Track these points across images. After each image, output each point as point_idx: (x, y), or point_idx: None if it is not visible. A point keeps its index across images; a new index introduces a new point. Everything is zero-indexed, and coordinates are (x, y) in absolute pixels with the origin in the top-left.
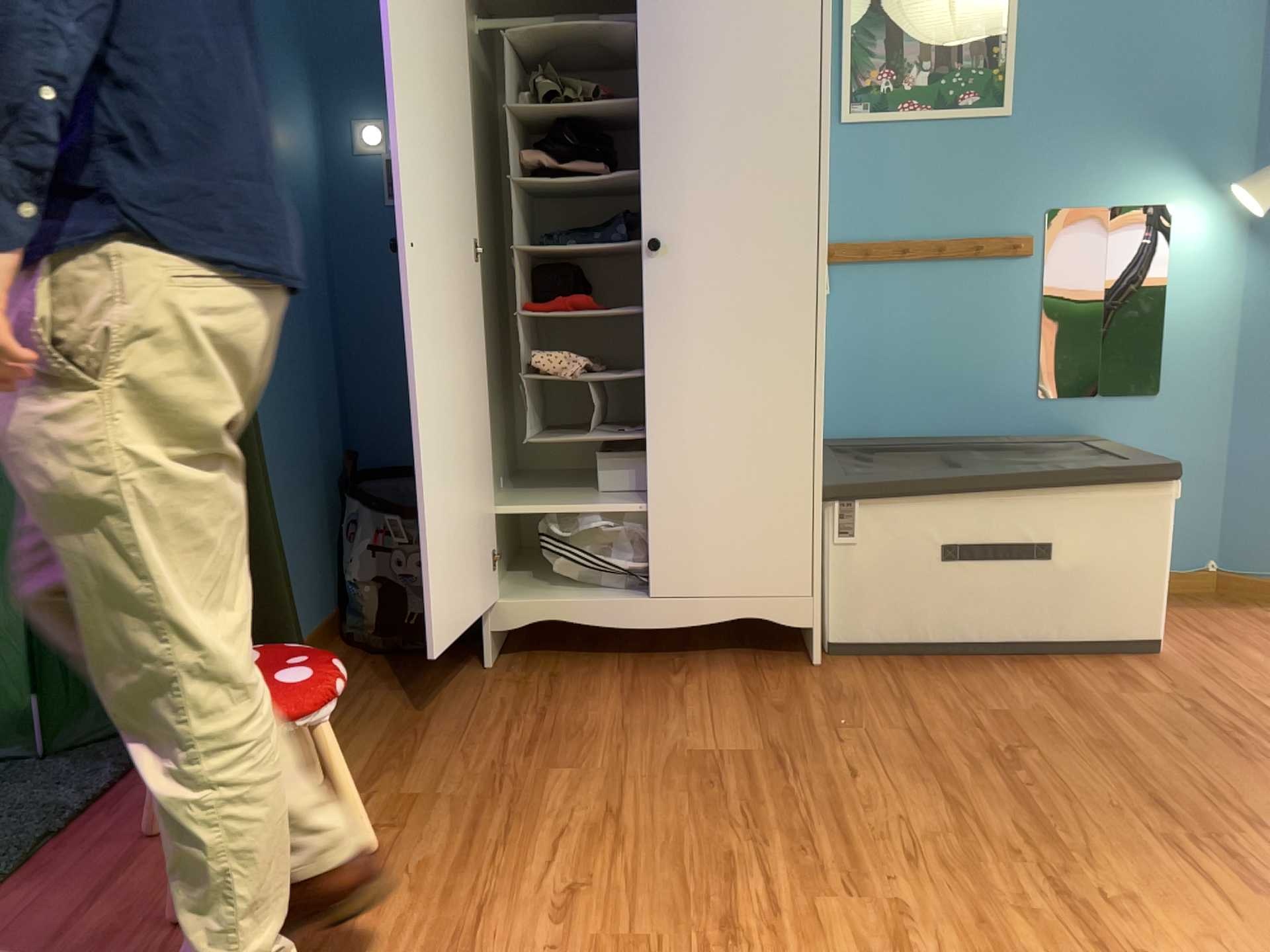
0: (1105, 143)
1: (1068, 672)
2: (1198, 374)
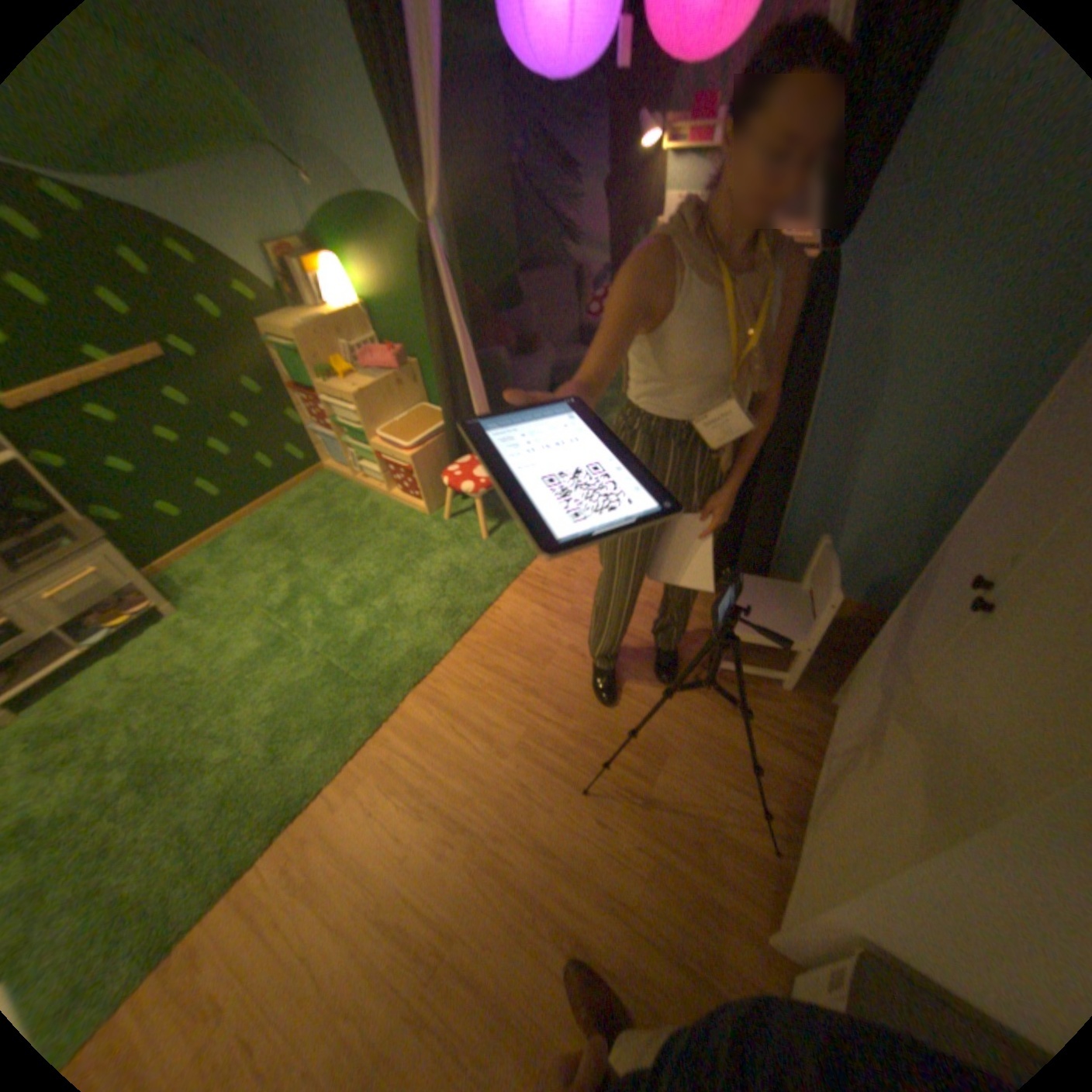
0: None
1: None
2: None
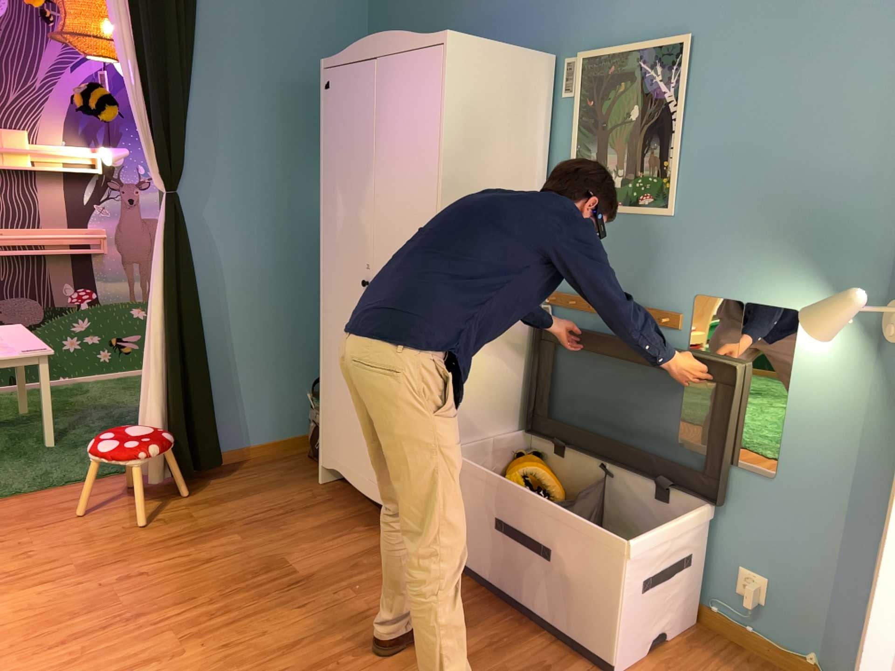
0: (745, 247)
1: (528, 645)
2: (812, 472)
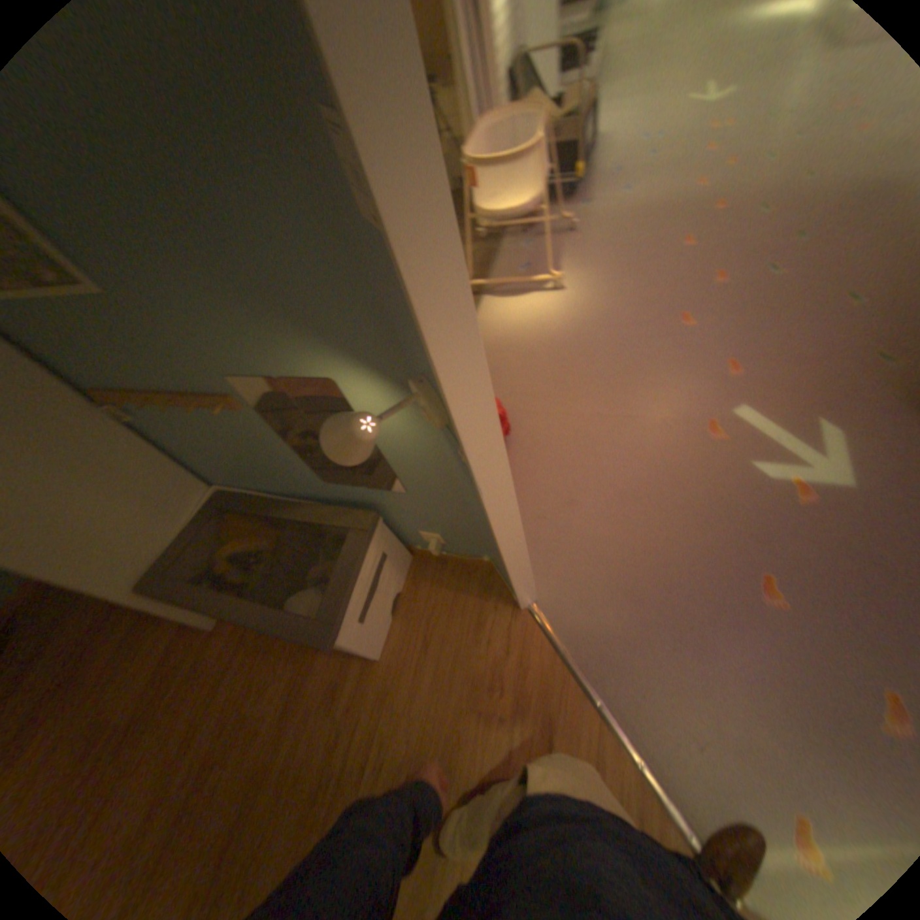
0: (215, 317)
1: (312, 672)
2: (428, 485)
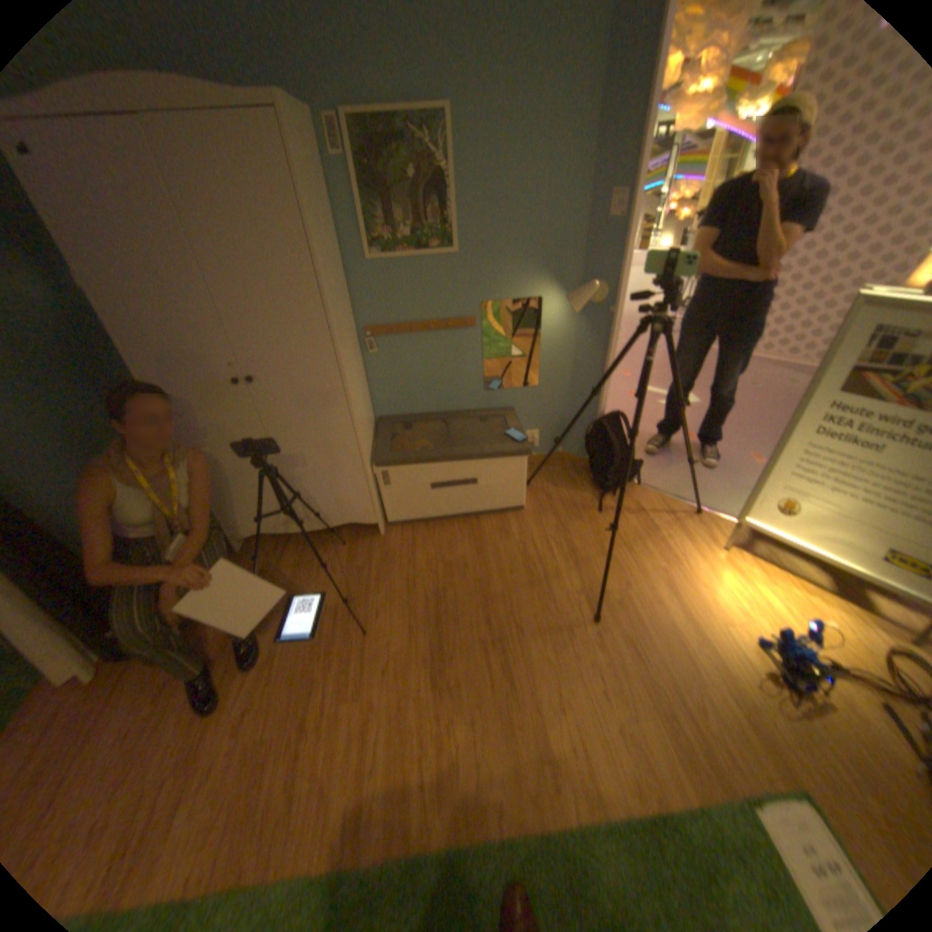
0: (507, 267)
1: (483, 528)
2: (553, 376)
